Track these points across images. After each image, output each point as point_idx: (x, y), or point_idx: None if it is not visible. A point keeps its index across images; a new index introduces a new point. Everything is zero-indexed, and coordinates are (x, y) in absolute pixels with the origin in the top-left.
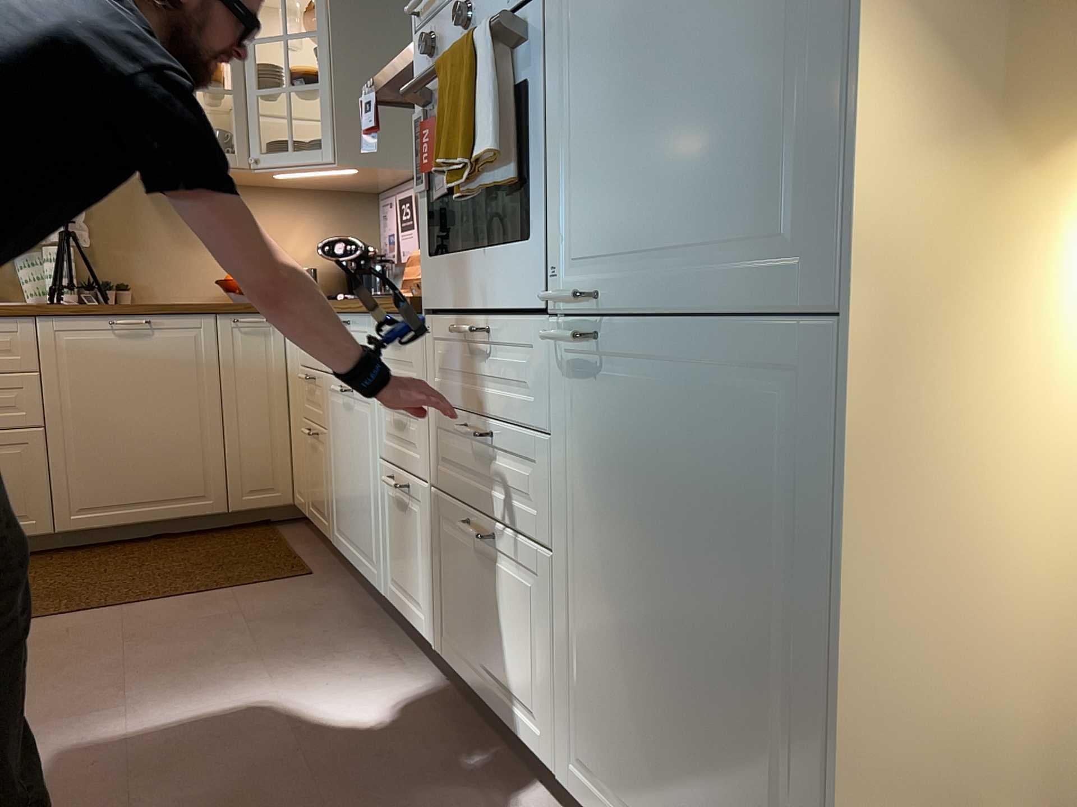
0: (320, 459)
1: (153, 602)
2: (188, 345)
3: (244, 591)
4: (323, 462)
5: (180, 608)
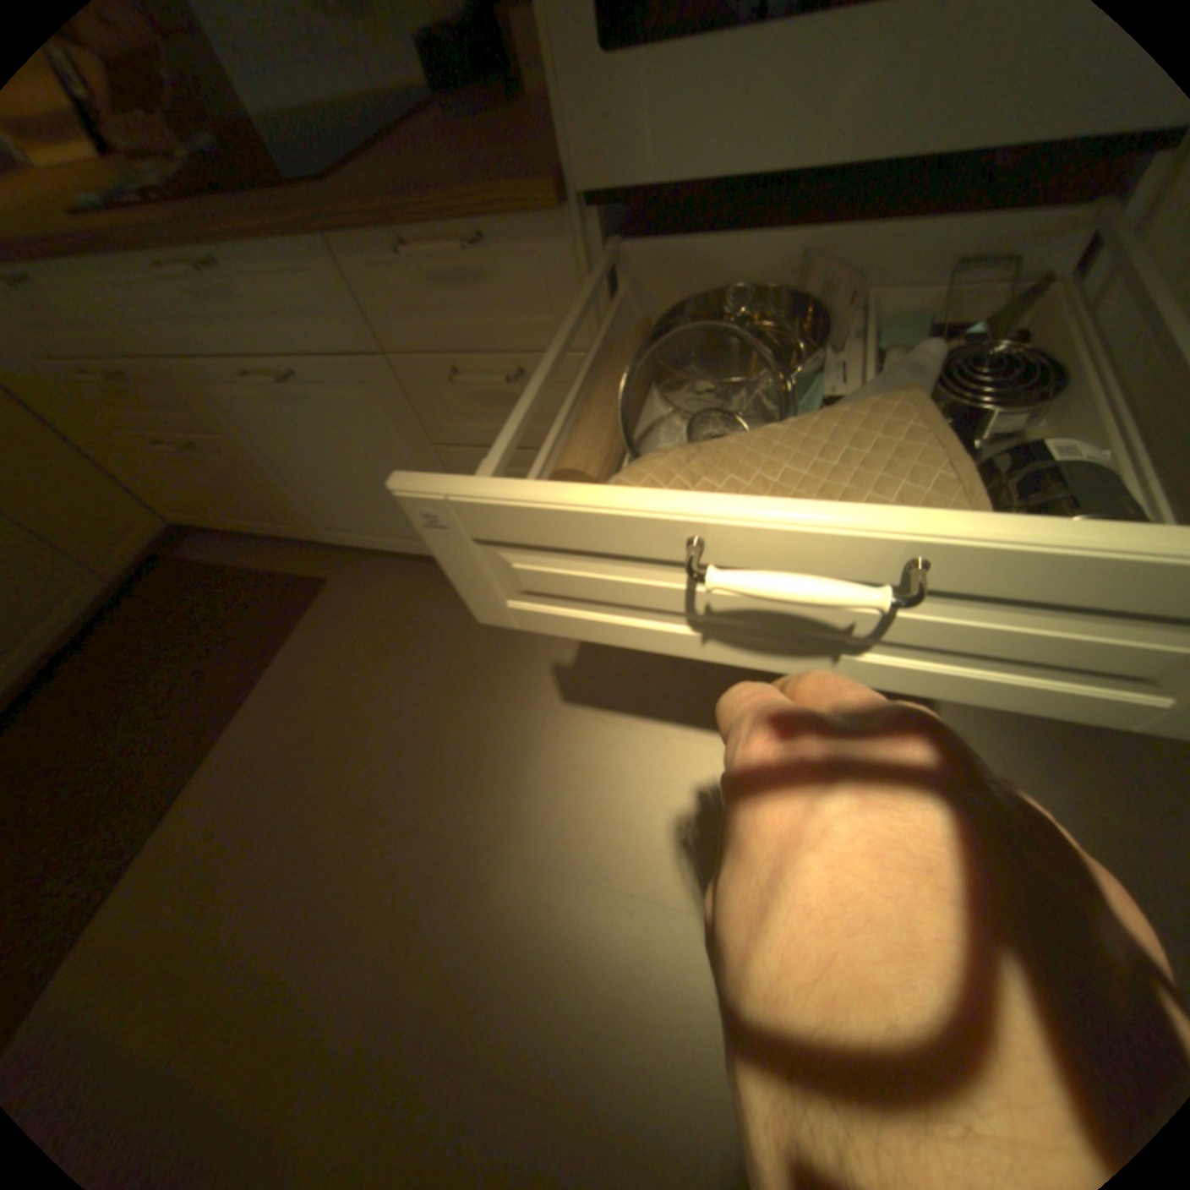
0: (219, 471)
1: (222, 731)
2: None
3: (294, 646)
4: (229, 472)
5: (265, 712)
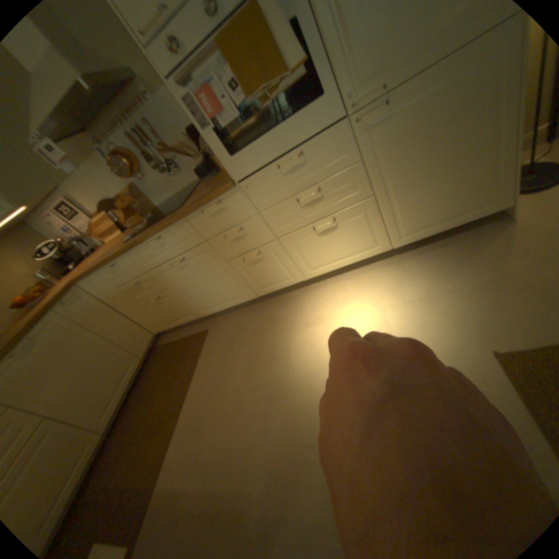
0: (170, 302)
1: (190, 386)
2: (58, 329)
3: (205, 352)
4: (173, 301)
5: (202, 374)
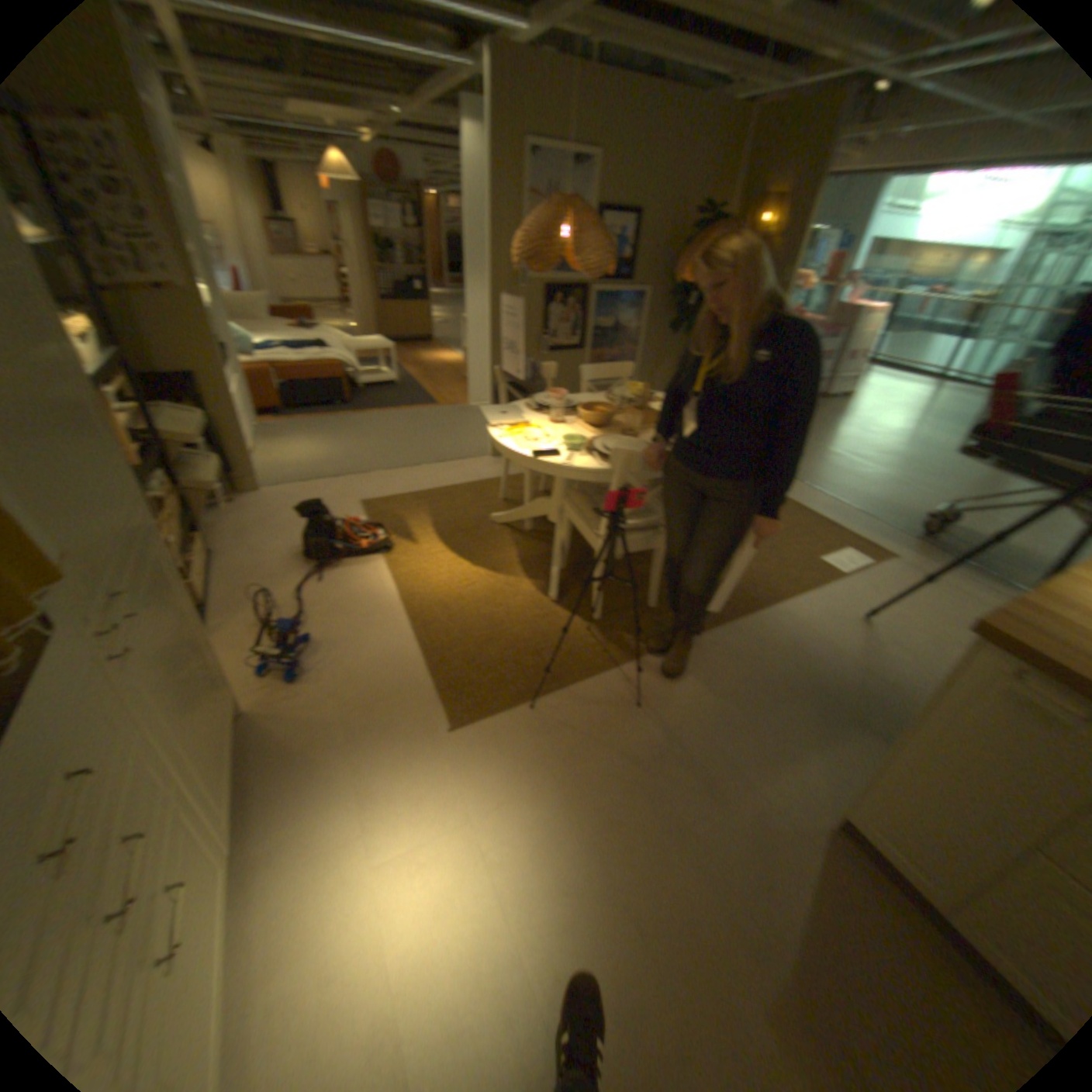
0: None
1: None
2: None
3: None
4: None
5: None
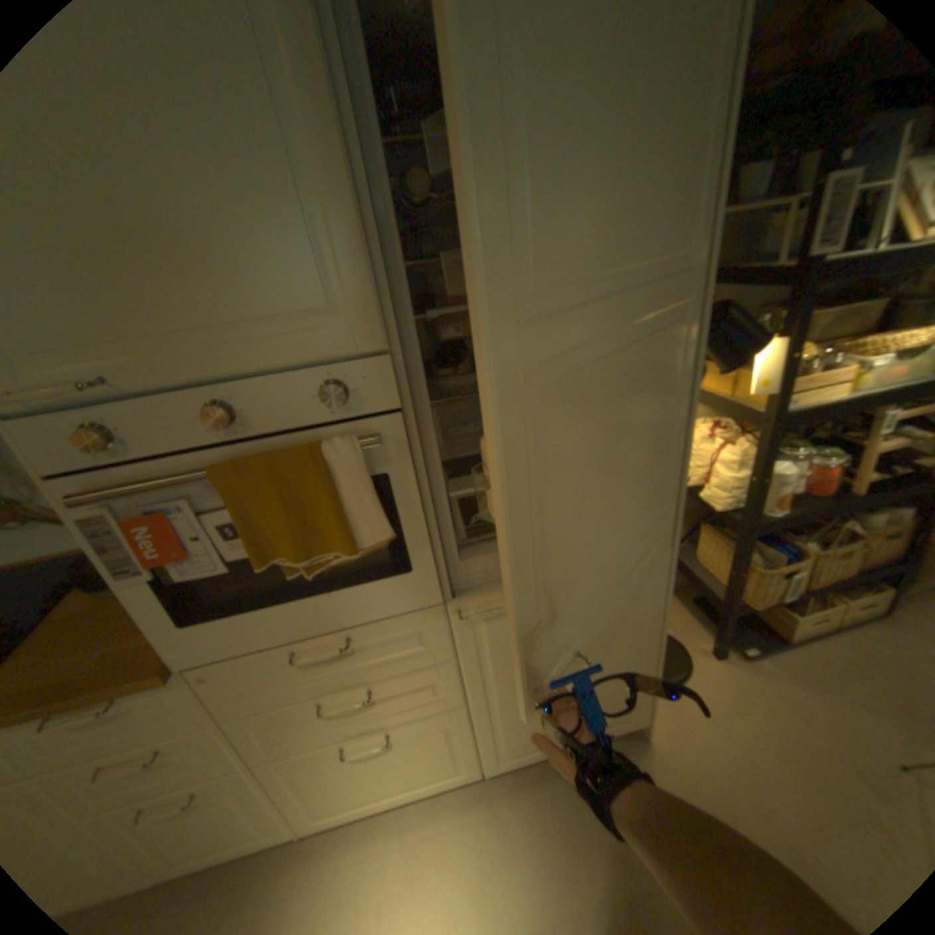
0: None
1: None
2: None
3: None
4: None
5: None
